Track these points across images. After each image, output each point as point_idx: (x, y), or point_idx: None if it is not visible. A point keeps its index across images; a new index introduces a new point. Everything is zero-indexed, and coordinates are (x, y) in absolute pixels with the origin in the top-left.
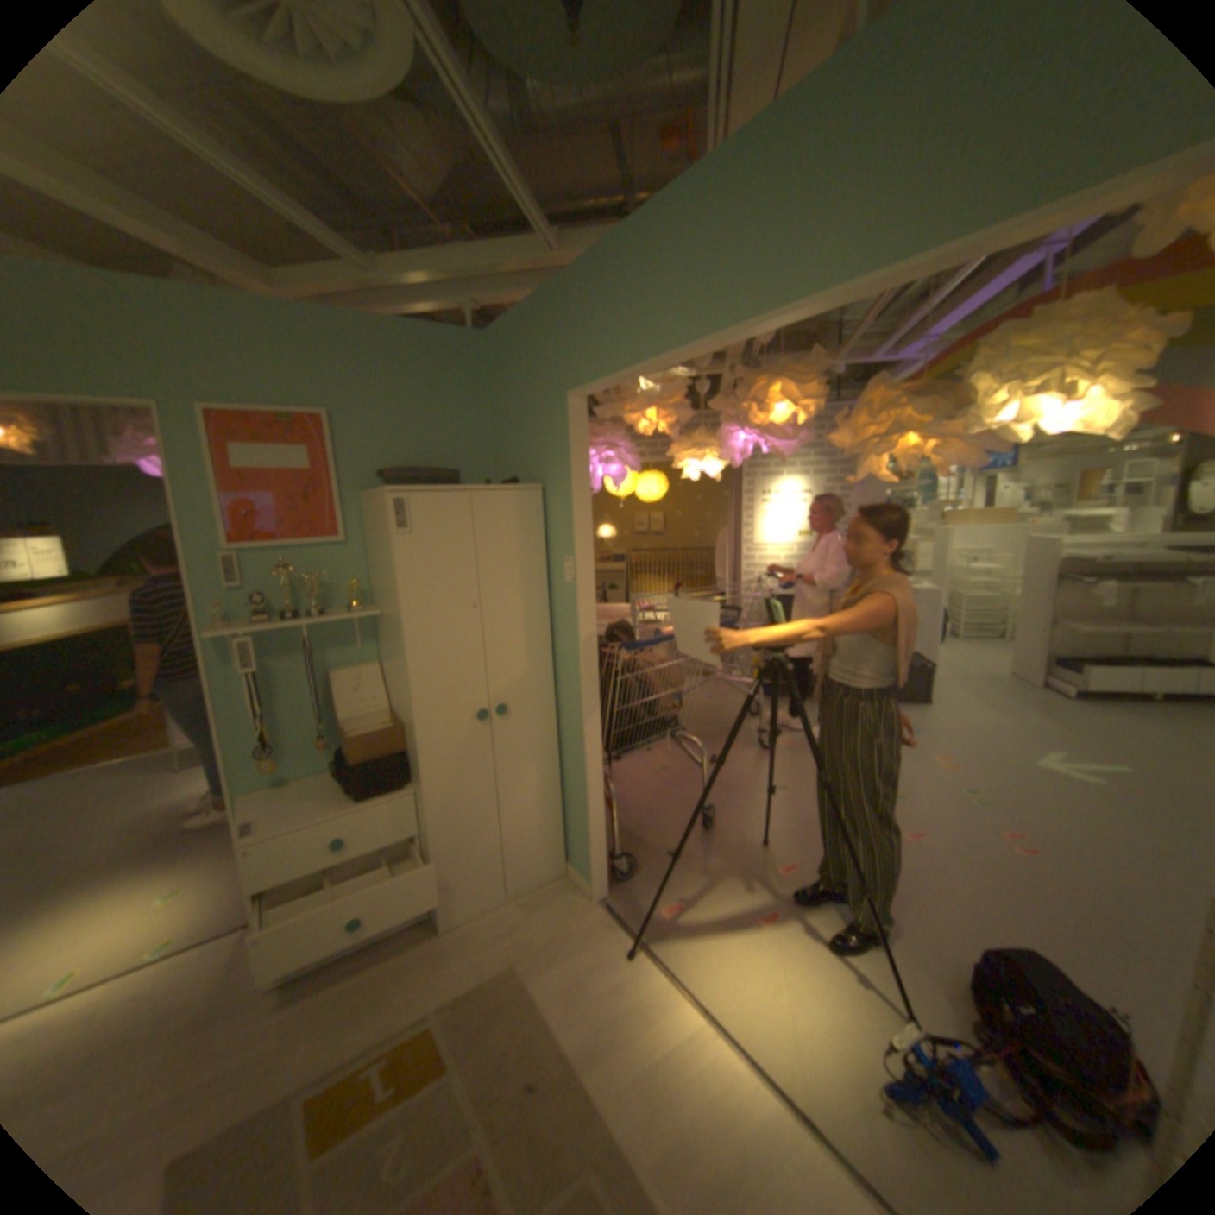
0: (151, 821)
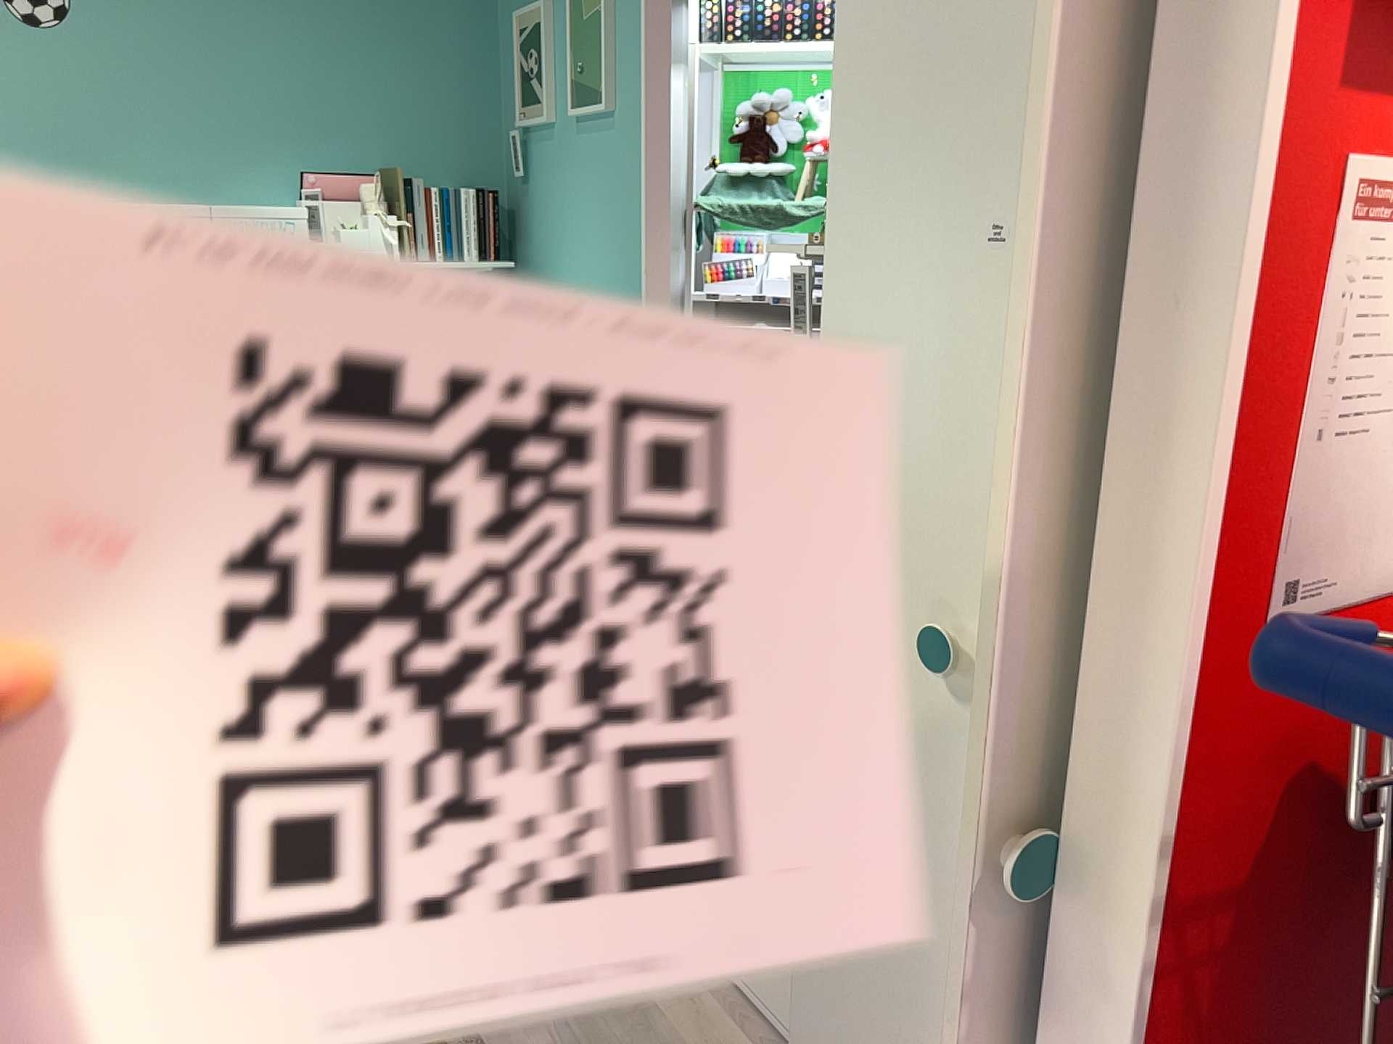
0: None
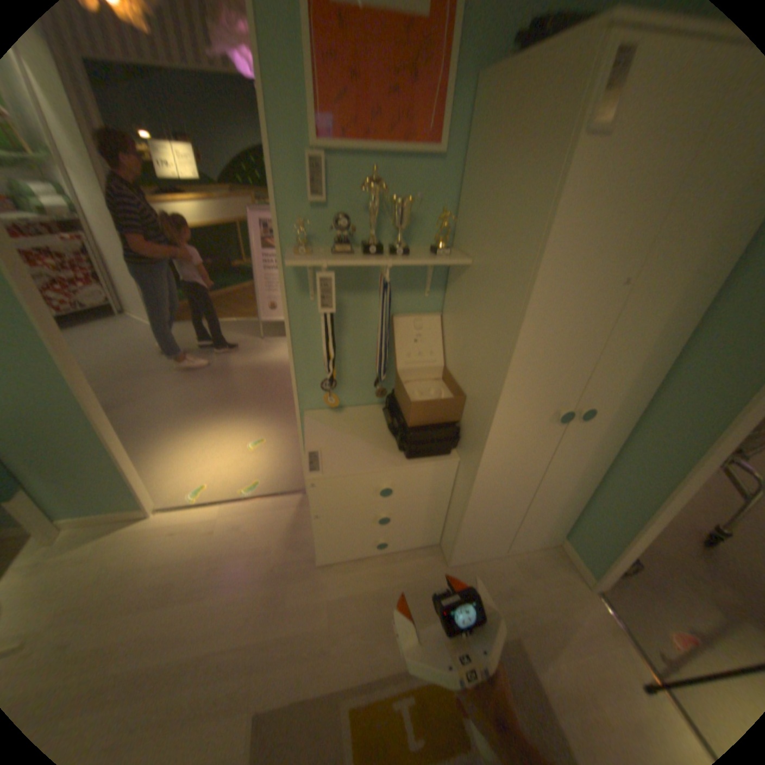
0: (245, 372)
